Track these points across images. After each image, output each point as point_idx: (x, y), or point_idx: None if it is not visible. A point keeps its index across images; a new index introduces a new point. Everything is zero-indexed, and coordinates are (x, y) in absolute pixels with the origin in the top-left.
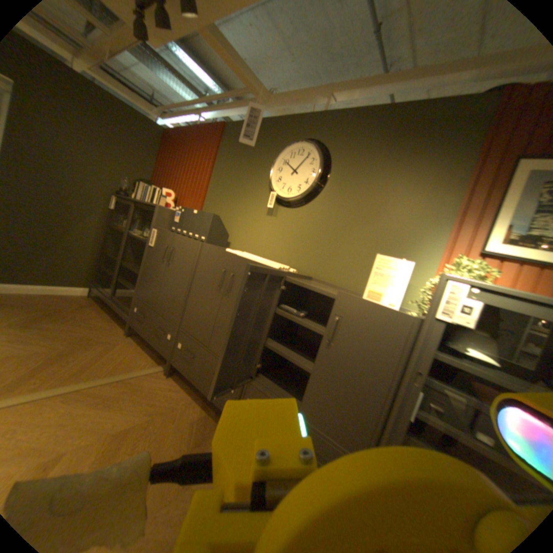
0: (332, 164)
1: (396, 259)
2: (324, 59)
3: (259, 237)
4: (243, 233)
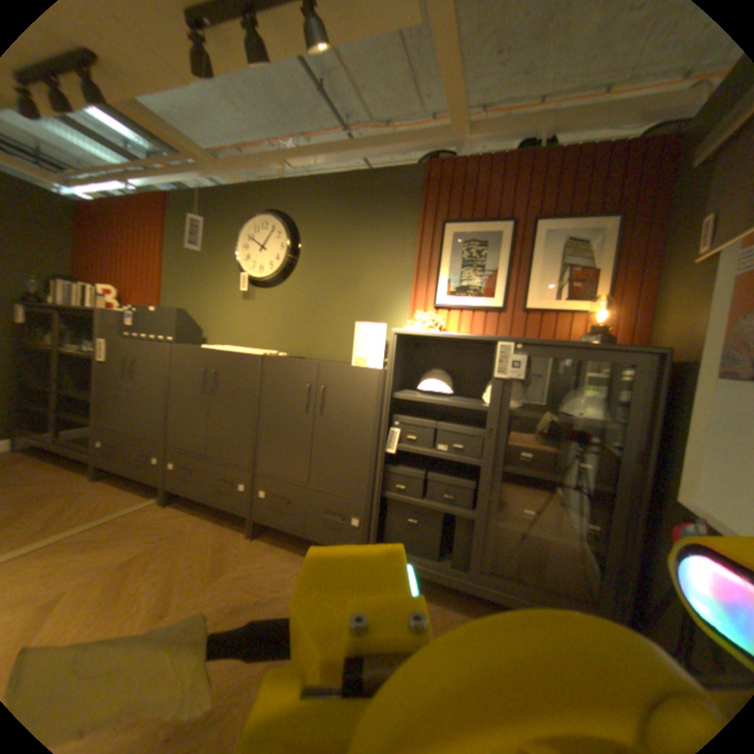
0: (300, 236)
1: (372, 323)
2: (272, 108)
3: (239, 325)
4: (220, 323)
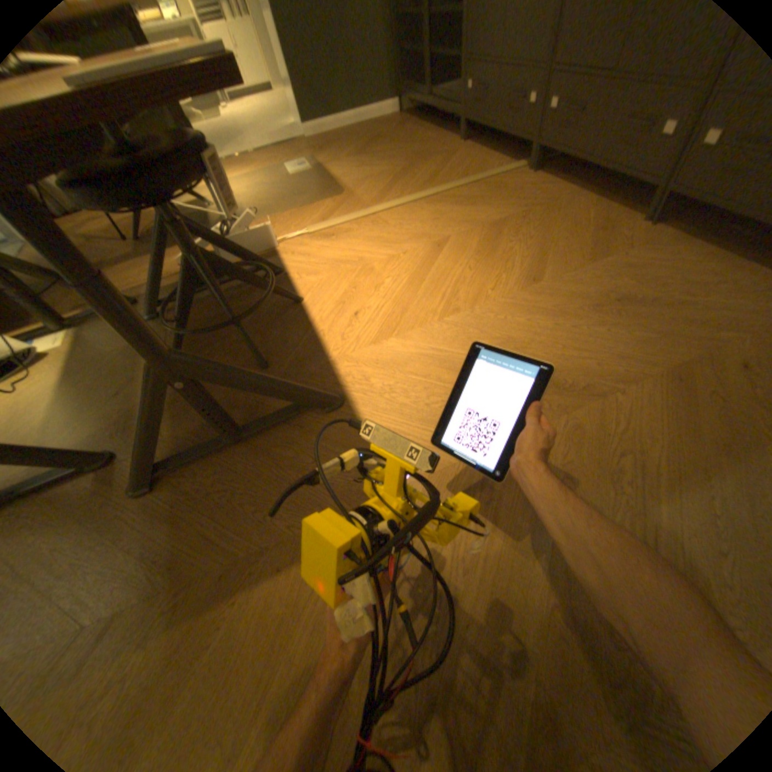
0: None
1: None
2: None
3: None
4: None
